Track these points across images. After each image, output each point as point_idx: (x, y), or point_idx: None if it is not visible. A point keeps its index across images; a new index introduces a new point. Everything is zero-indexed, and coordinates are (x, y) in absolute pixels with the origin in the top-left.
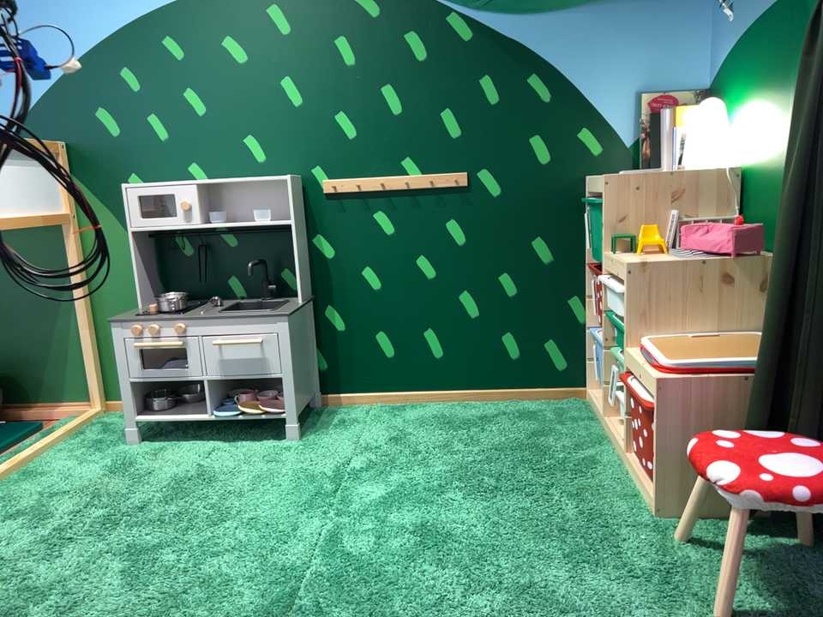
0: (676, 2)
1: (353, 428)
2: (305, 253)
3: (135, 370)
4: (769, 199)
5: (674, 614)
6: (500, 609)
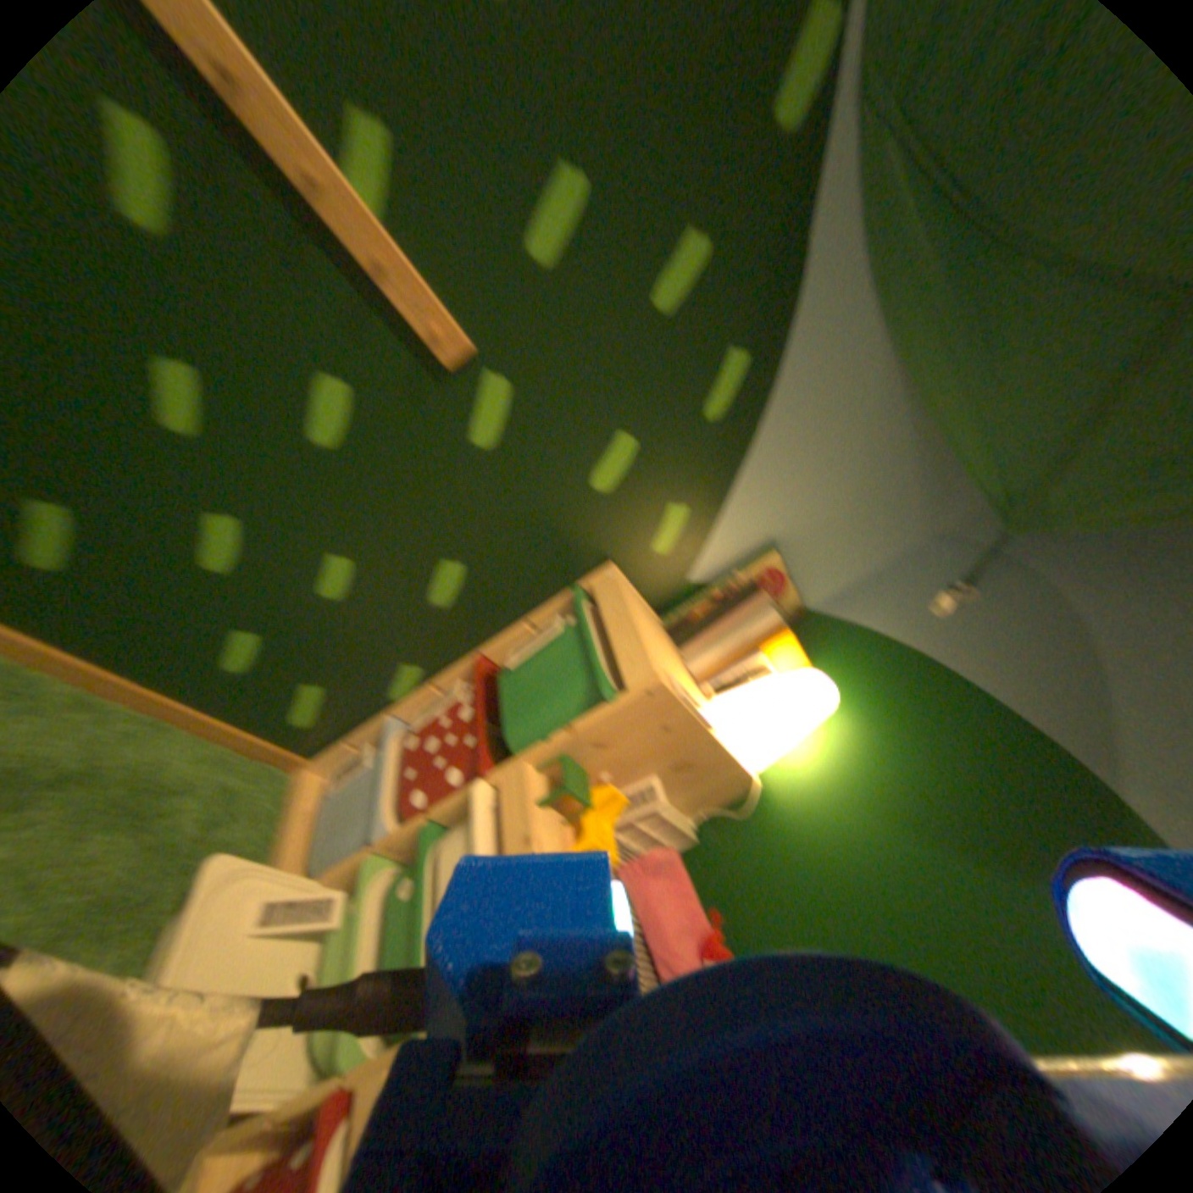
0: (921, 505)
1: None
2: None
3: None
4: (758, 899)
5: None
6: None
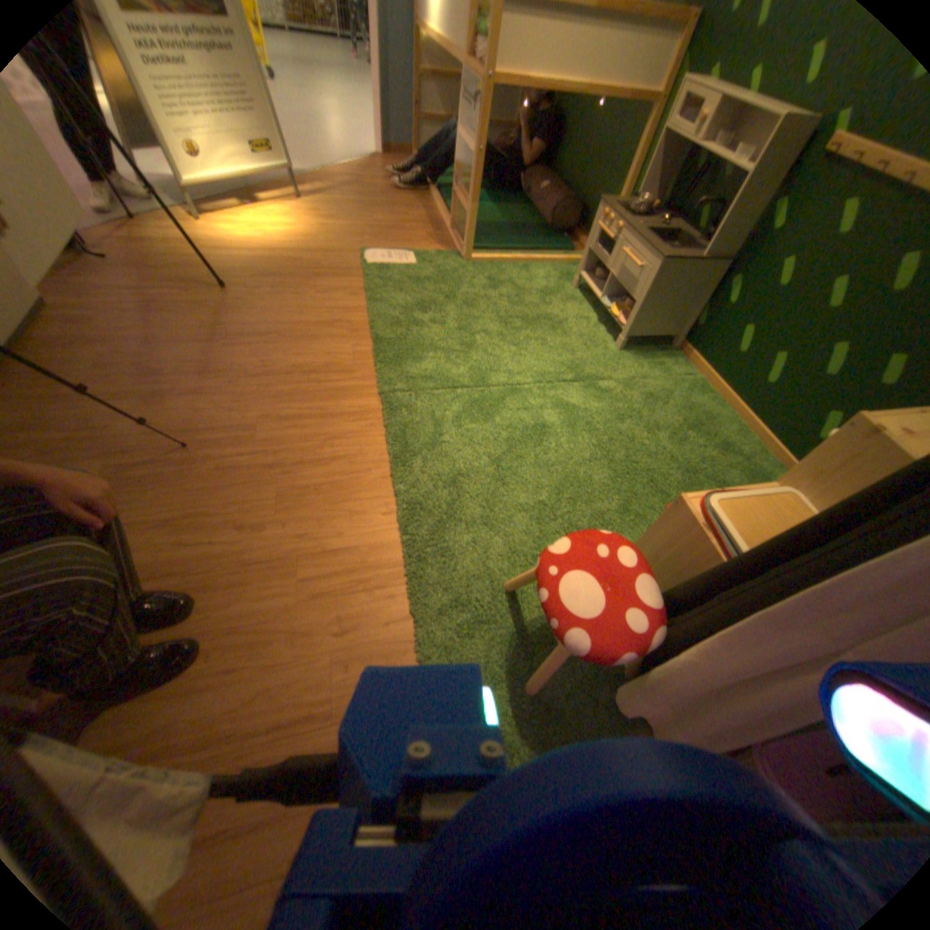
0: None
1: (658, 372)
2: (762, 213)
3: (599, 242)
4: None
5: (506, 559)
6: (482, 470)
